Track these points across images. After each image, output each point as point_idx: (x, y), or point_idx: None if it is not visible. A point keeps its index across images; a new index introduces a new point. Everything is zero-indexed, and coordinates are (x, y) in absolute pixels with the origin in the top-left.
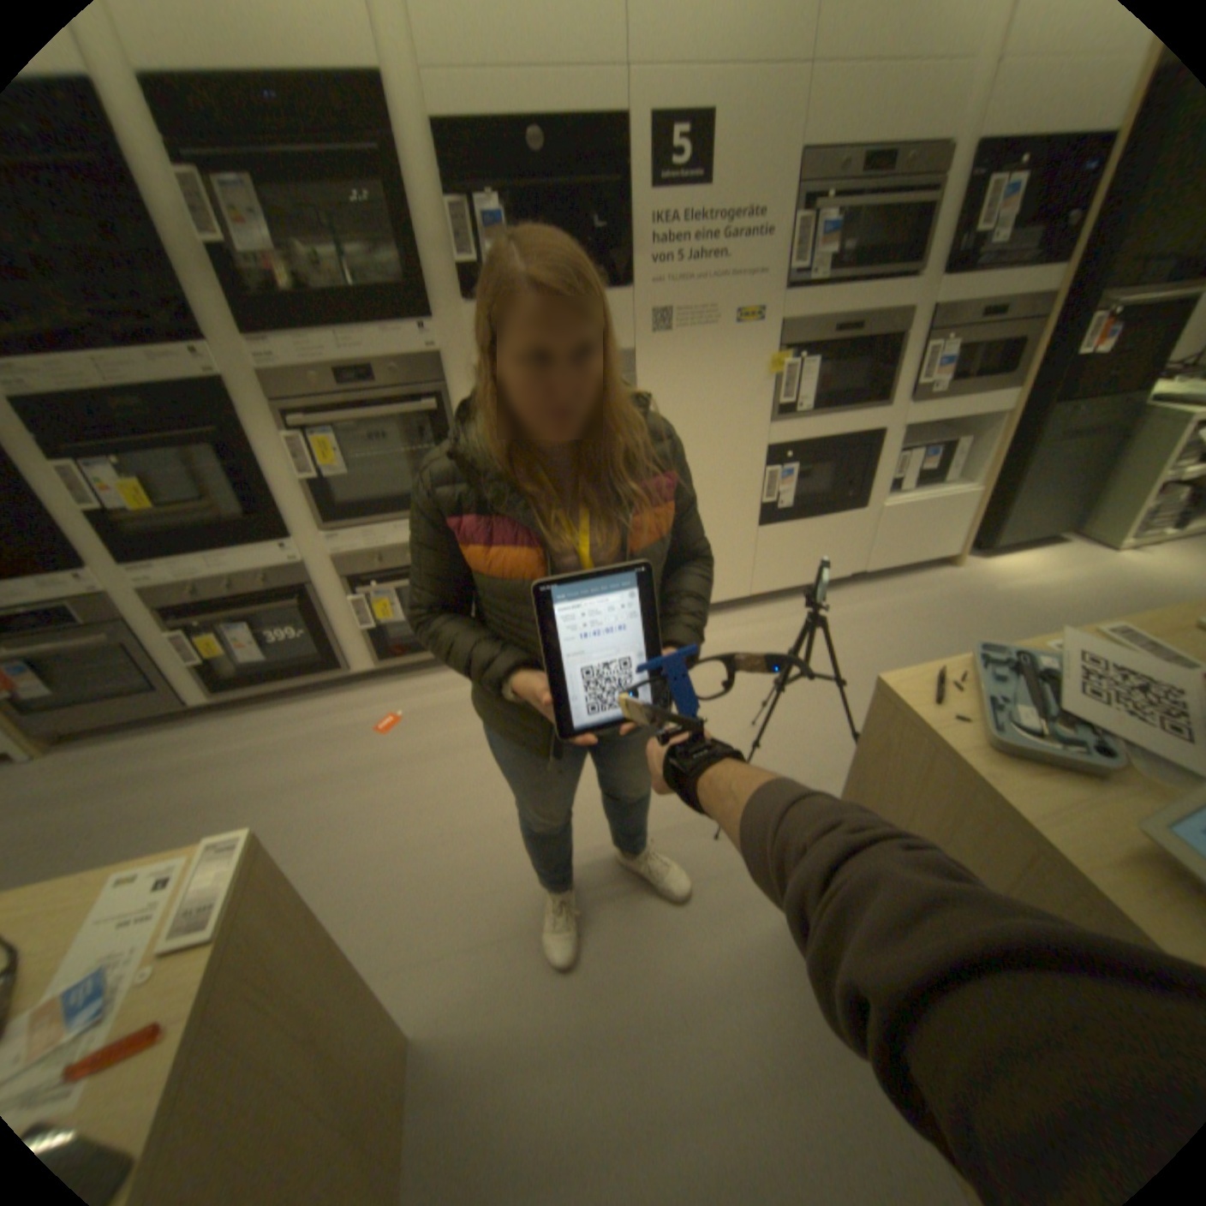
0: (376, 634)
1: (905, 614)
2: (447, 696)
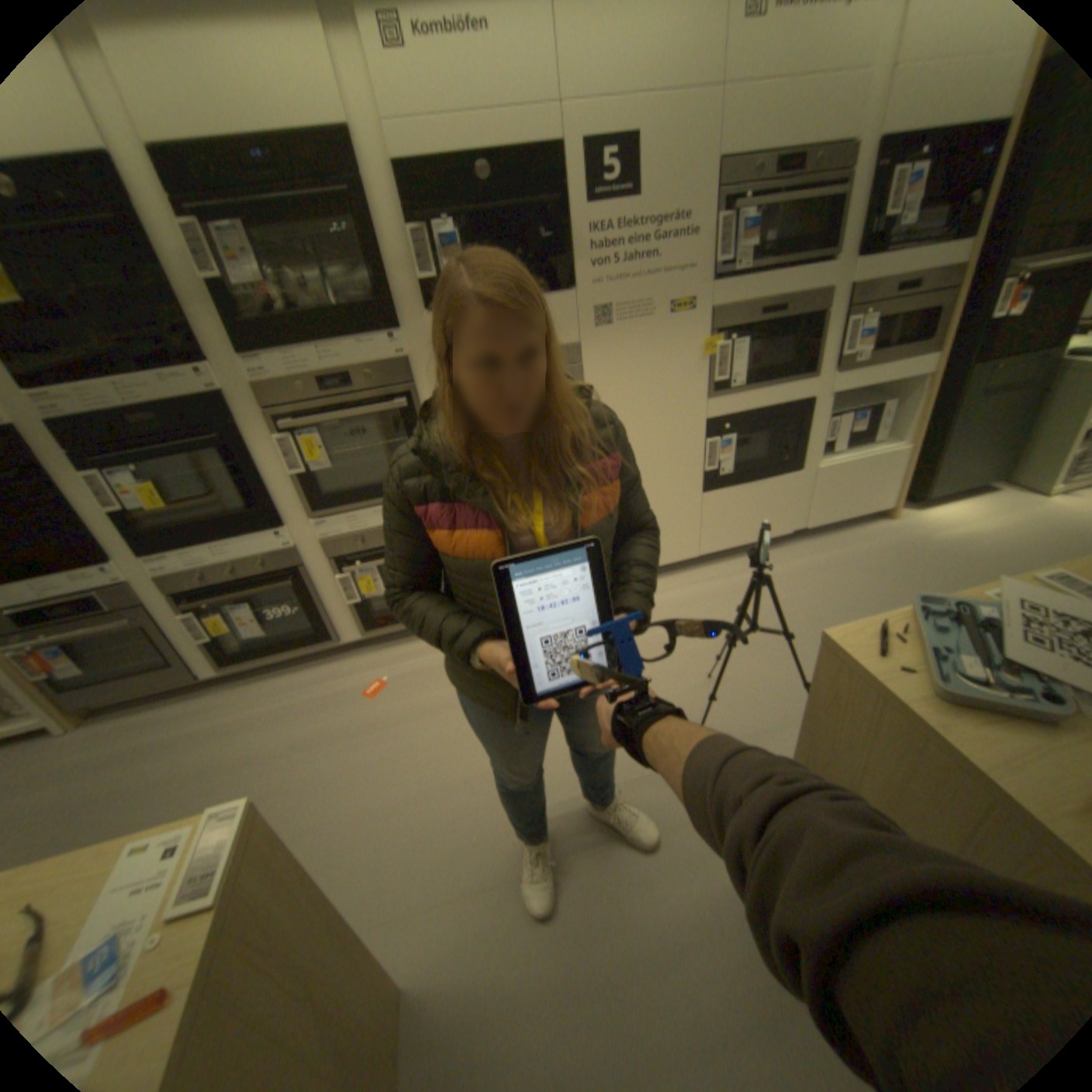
0: (362, 608)
1: (846, 566)
2: (427, 662)
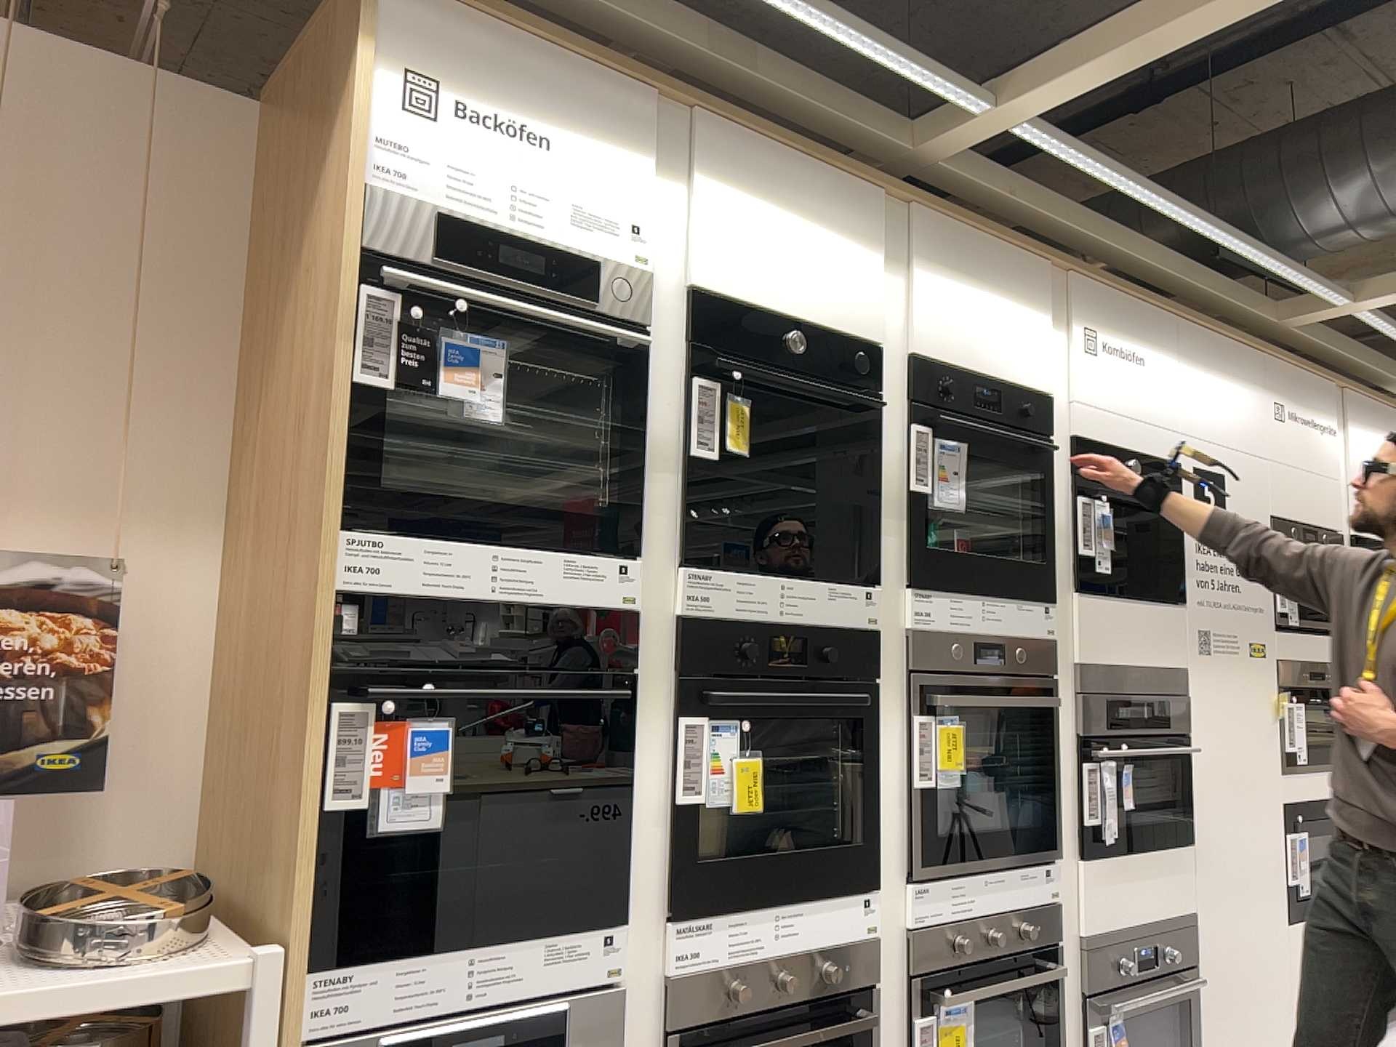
0: None
1: None
2: None
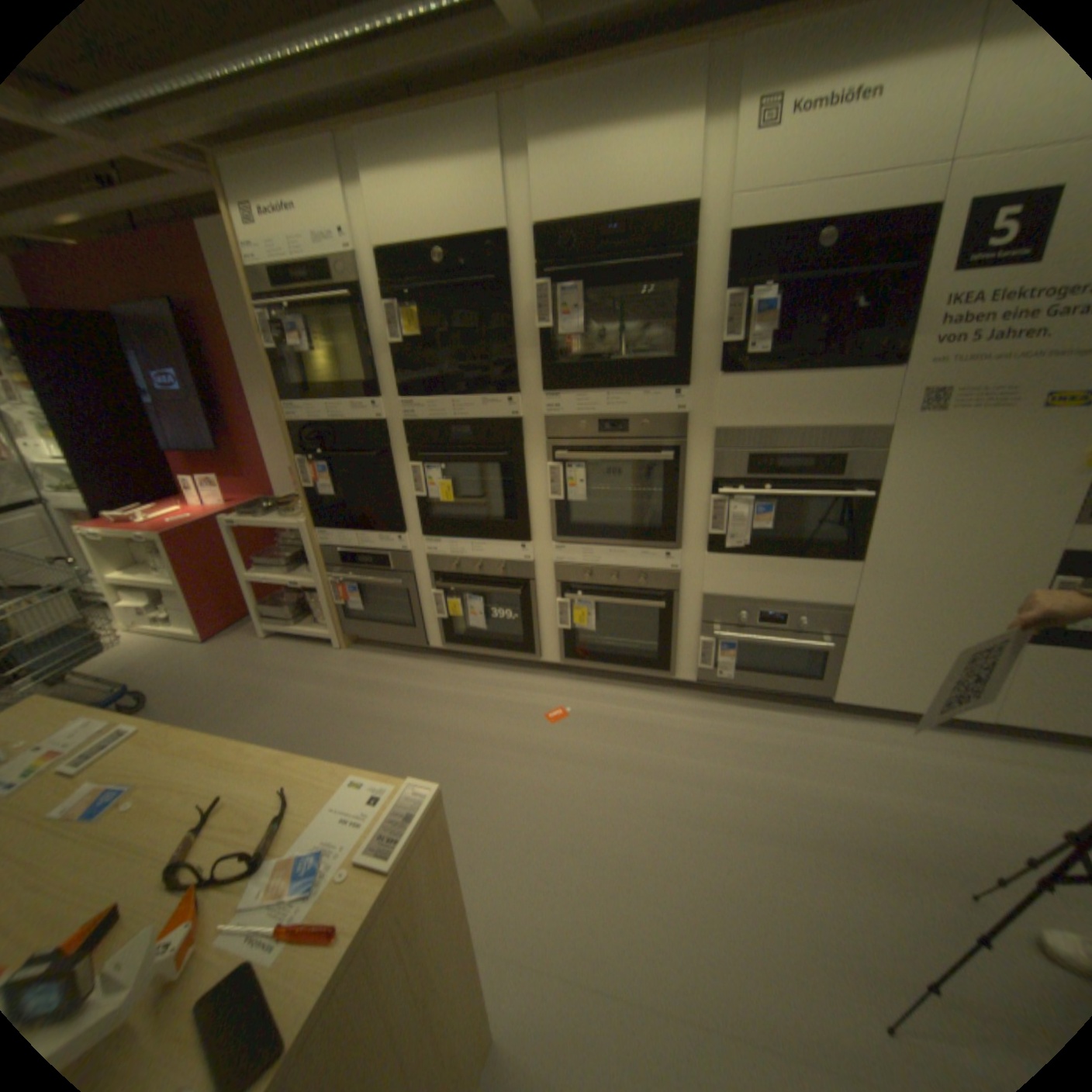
0: (570, 635)
1: None
2: (613, 711)
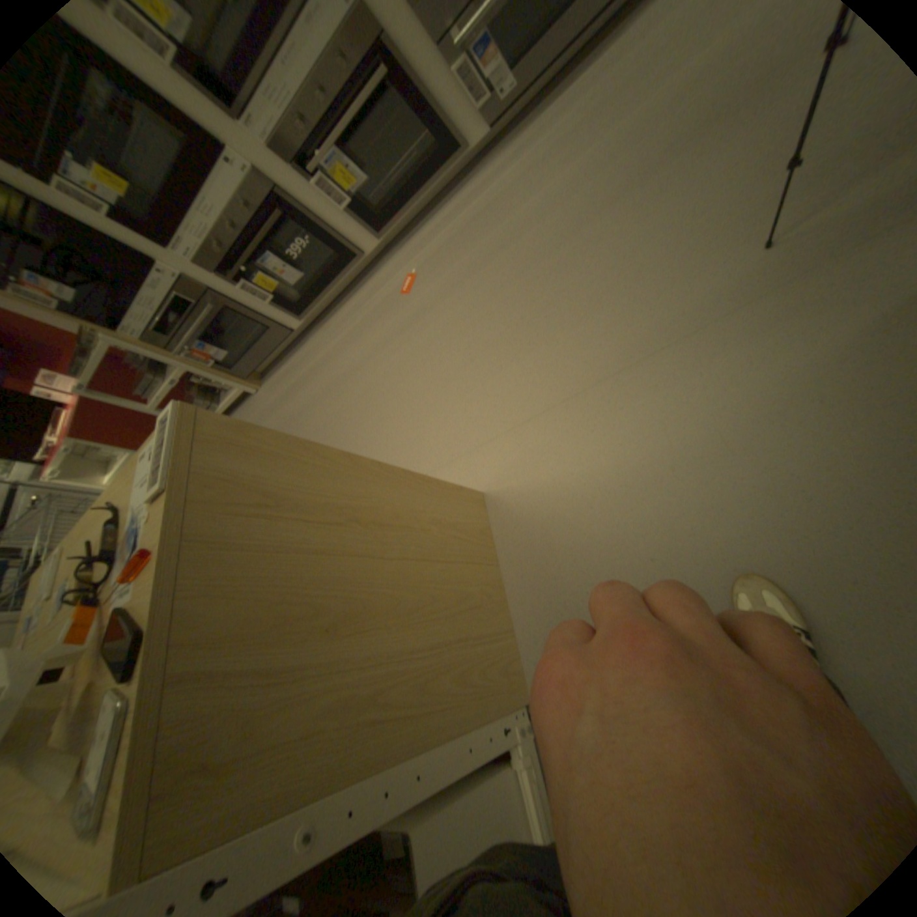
0: (358, 202)
1: None
2: (445, 231)
